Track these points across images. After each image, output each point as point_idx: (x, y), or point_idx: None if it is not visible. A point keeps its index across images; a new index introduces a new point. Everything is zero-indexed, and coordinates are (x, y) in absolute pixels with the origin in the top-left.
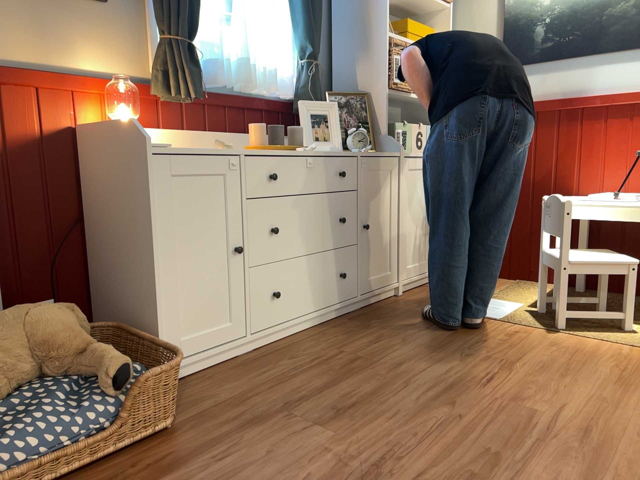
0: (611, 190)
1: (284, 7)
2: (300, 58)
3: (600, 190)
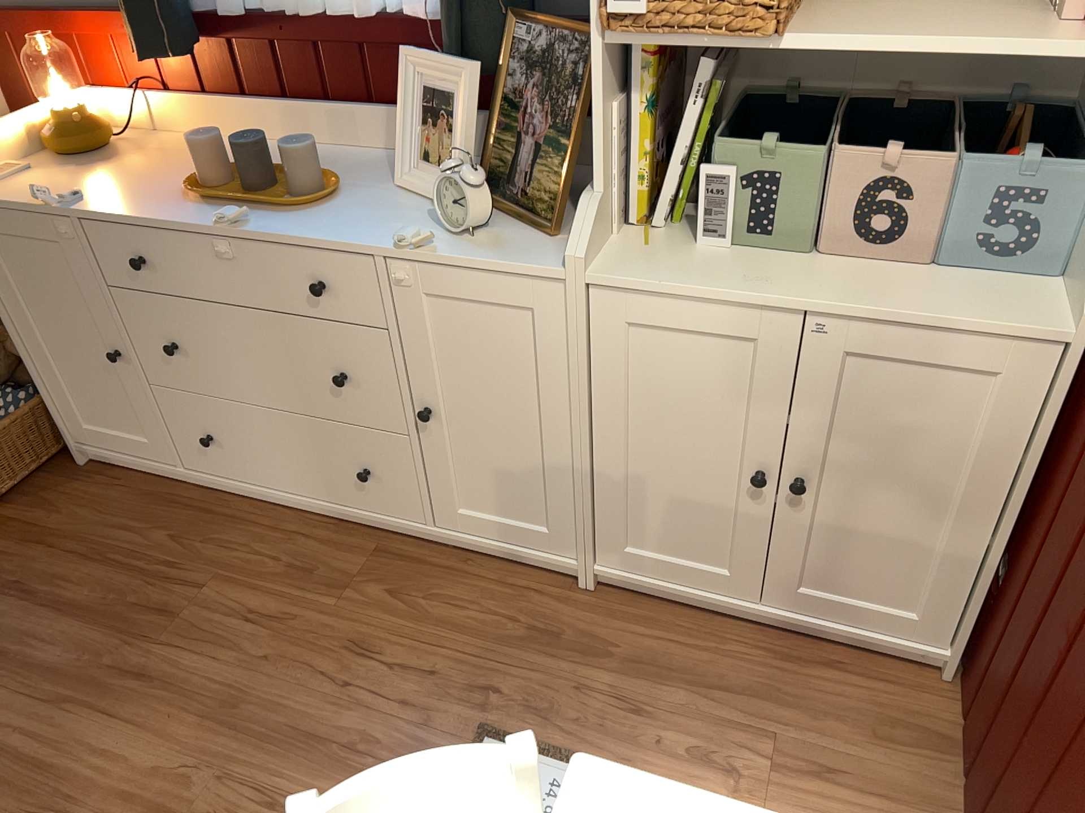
0: None
1: None
2: None
3: None
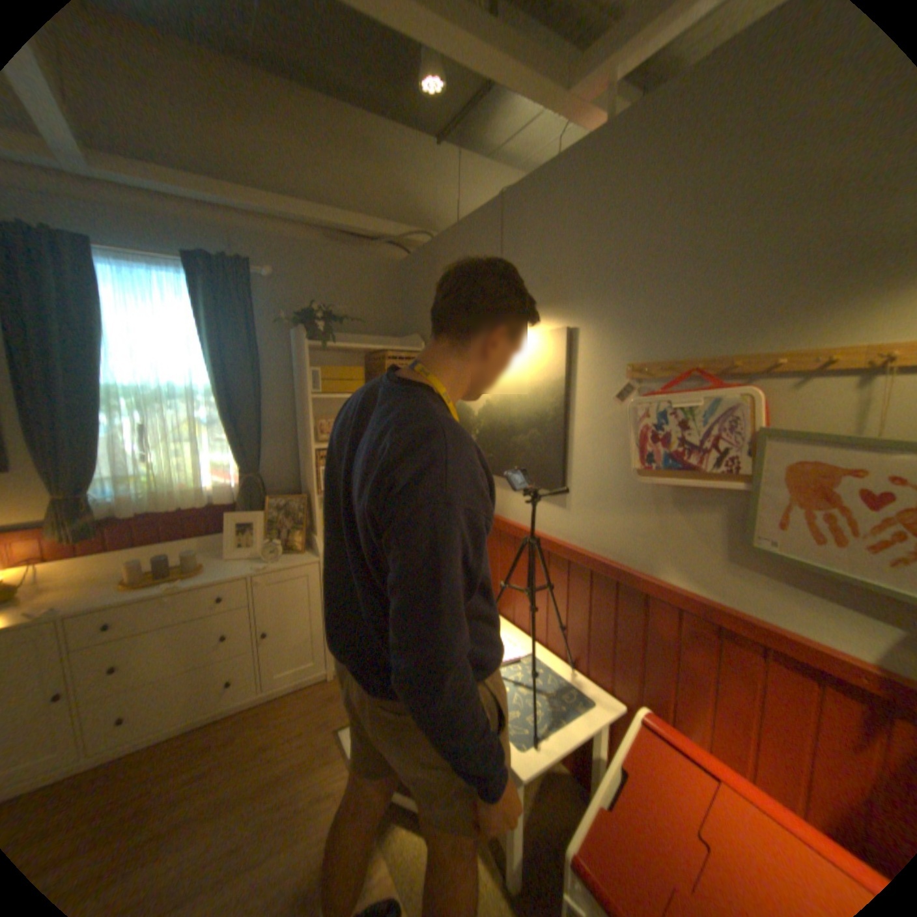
0: (521, 623)
1: (219, 431)
2: (239, 471)
3: (514, 619)
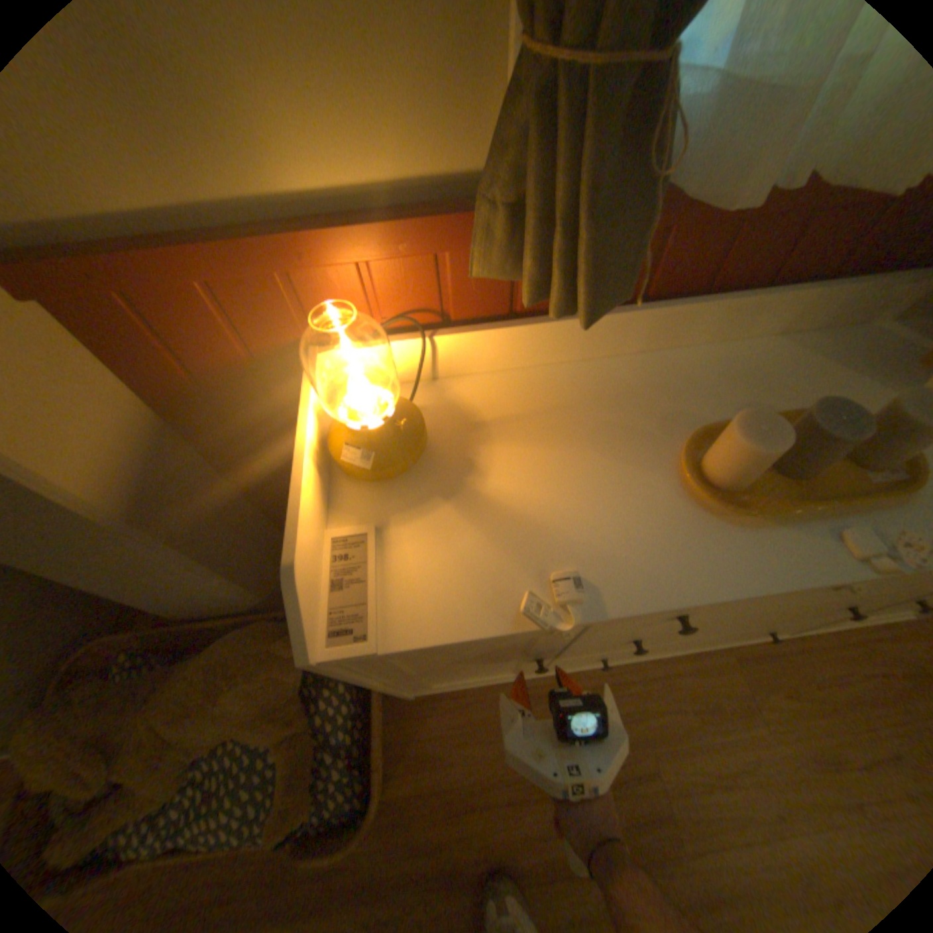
0: None
1: None
2: None
3: None
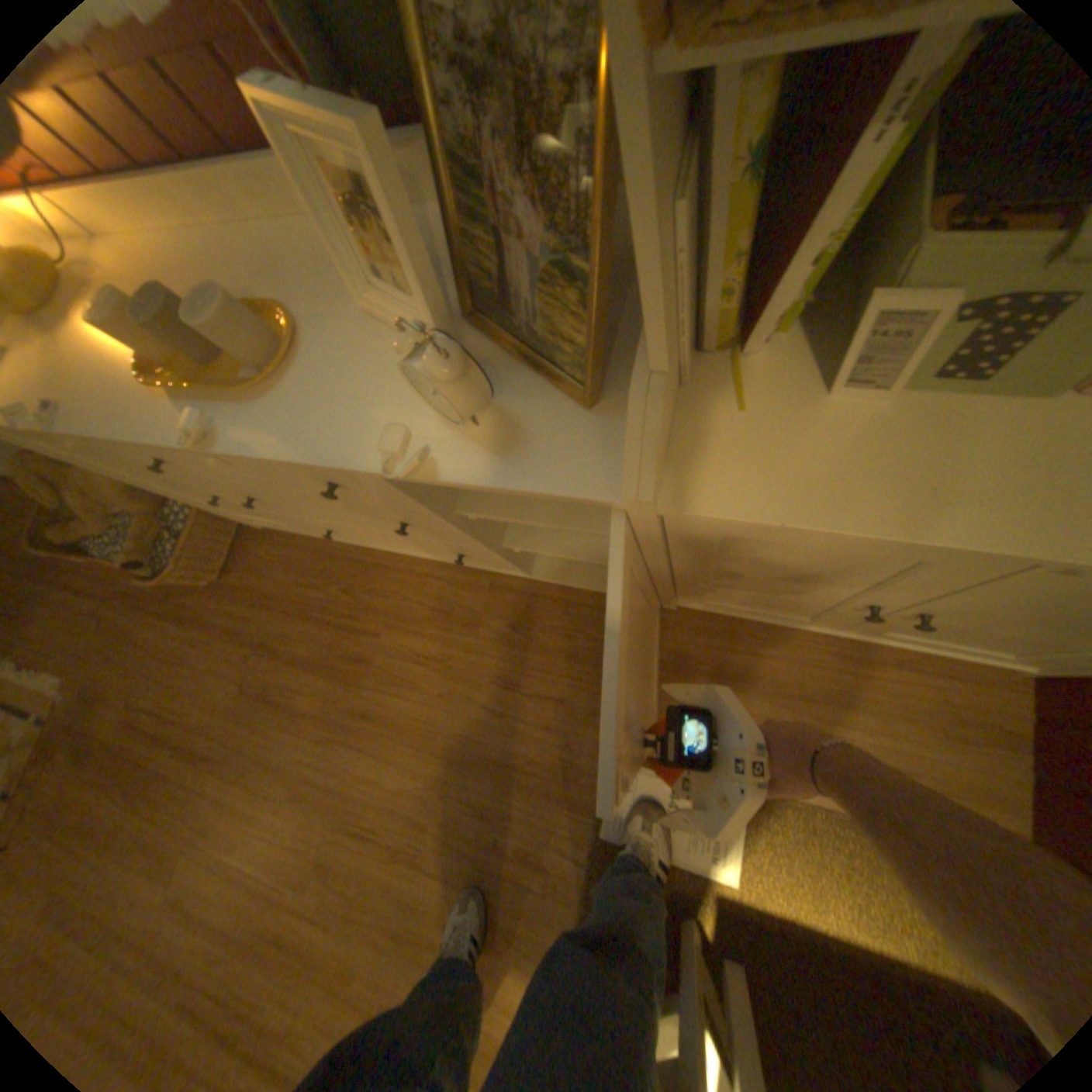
0: None
1: None
2: None
3: None
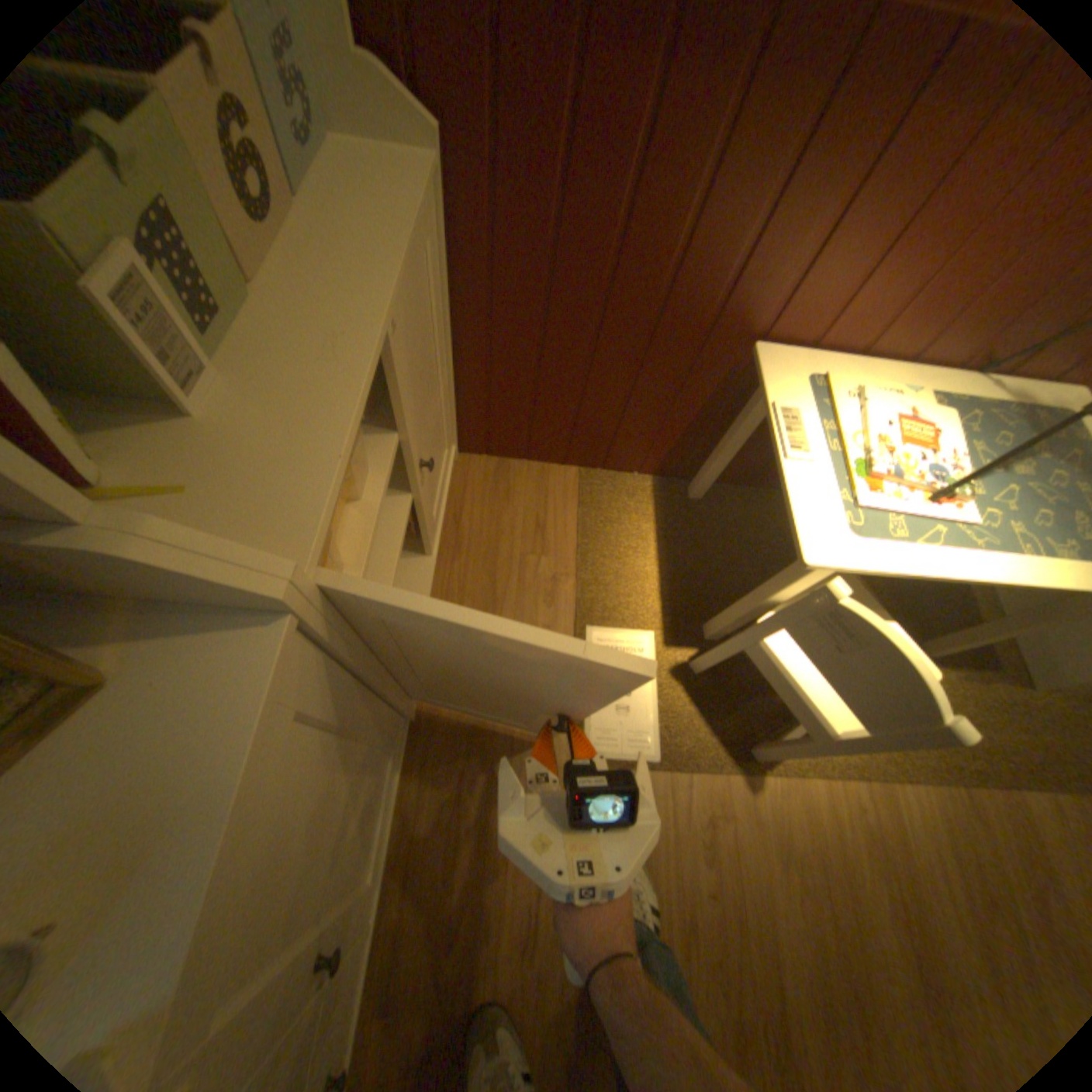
0: (848, 335)
1: None
2: None
3: (825, 331)
